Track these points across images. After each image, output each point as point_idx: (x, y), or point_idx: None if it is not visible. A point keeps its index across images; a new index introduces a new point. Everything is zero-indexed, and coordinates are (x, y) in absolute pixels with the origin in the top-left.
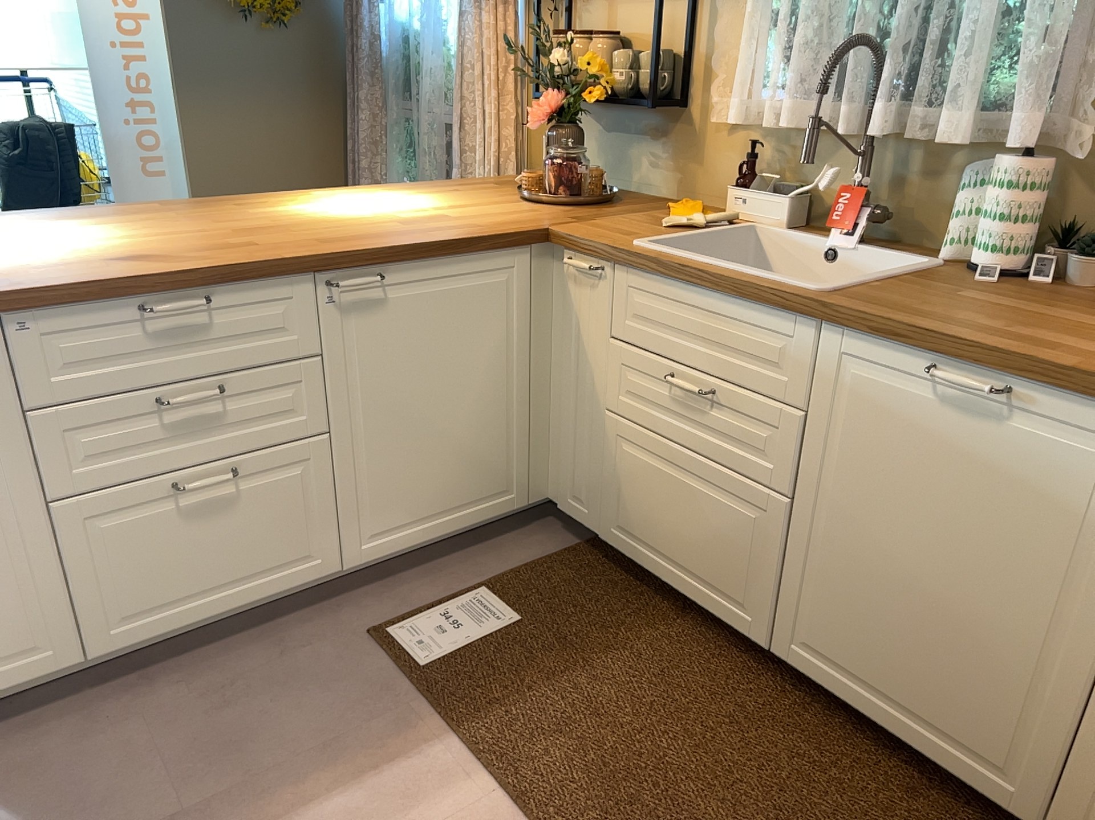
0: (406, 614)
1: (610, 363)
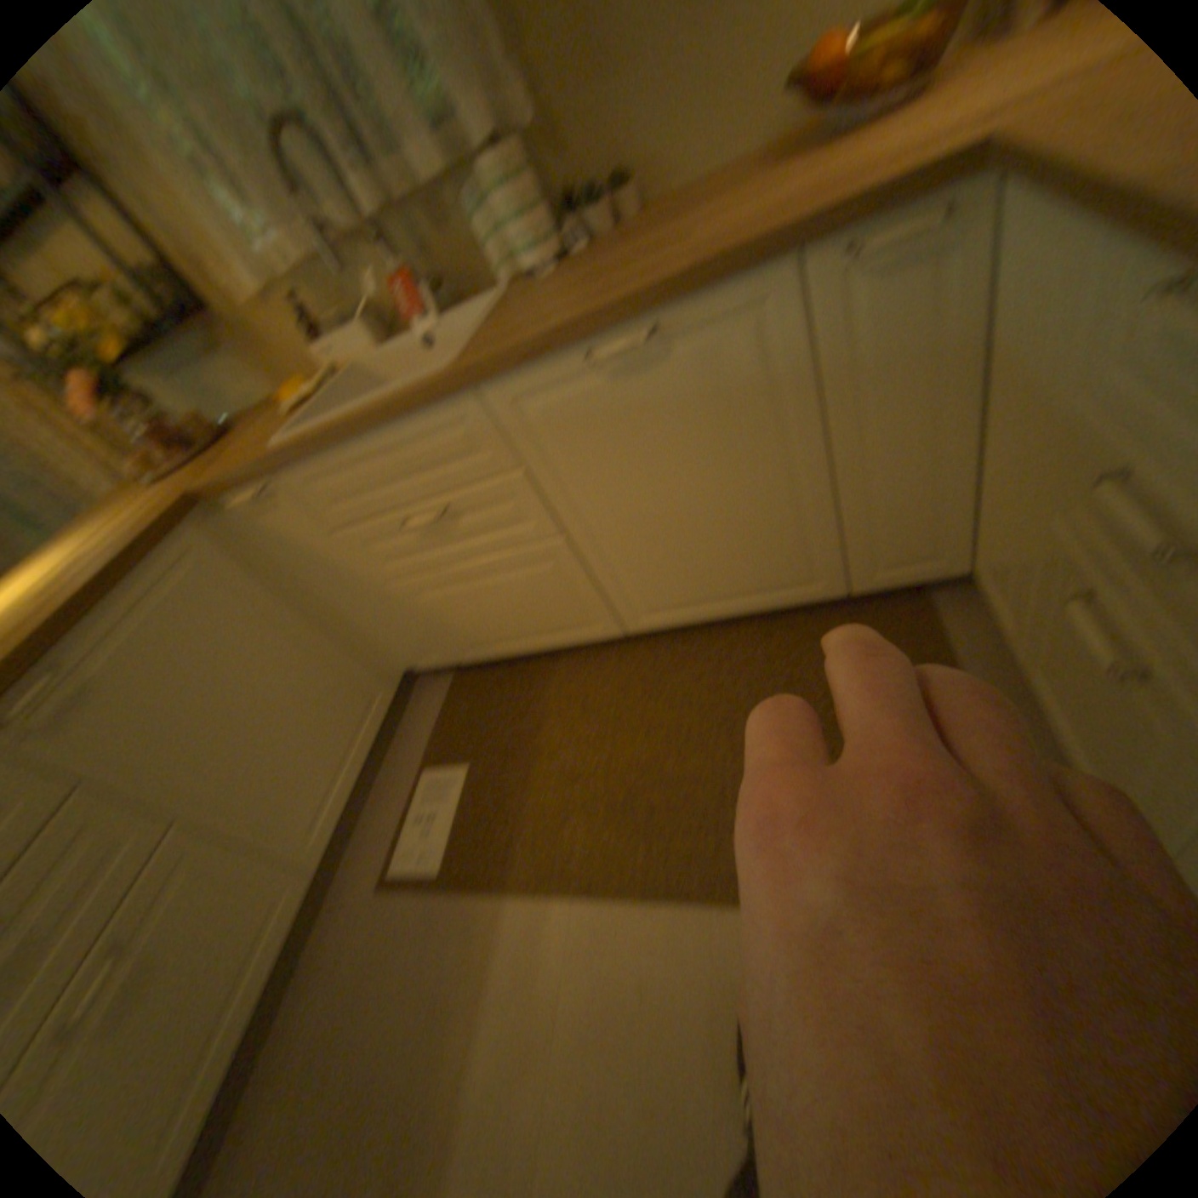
0: (390, 854)
1: (351, 558)
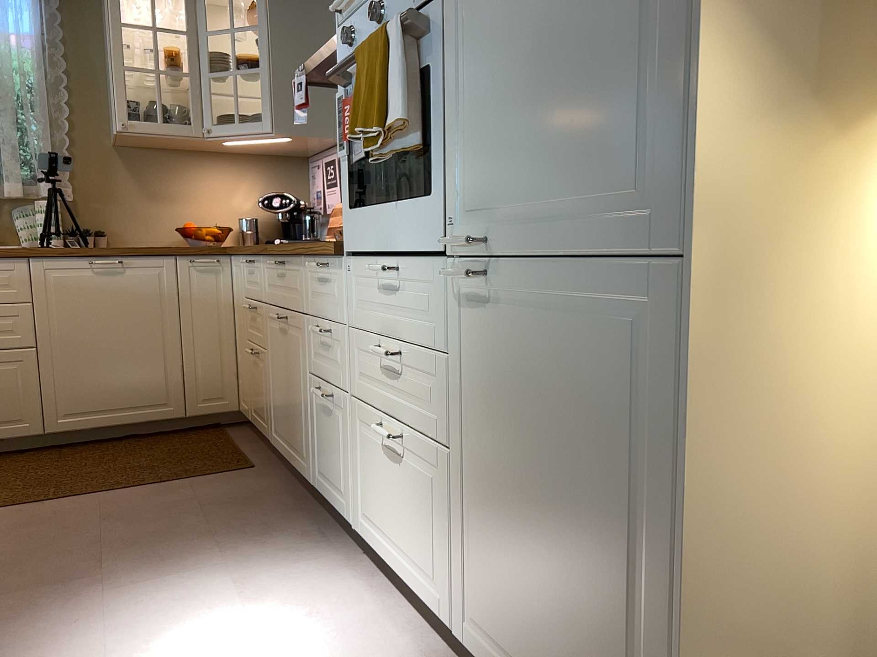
0: None
1: None
